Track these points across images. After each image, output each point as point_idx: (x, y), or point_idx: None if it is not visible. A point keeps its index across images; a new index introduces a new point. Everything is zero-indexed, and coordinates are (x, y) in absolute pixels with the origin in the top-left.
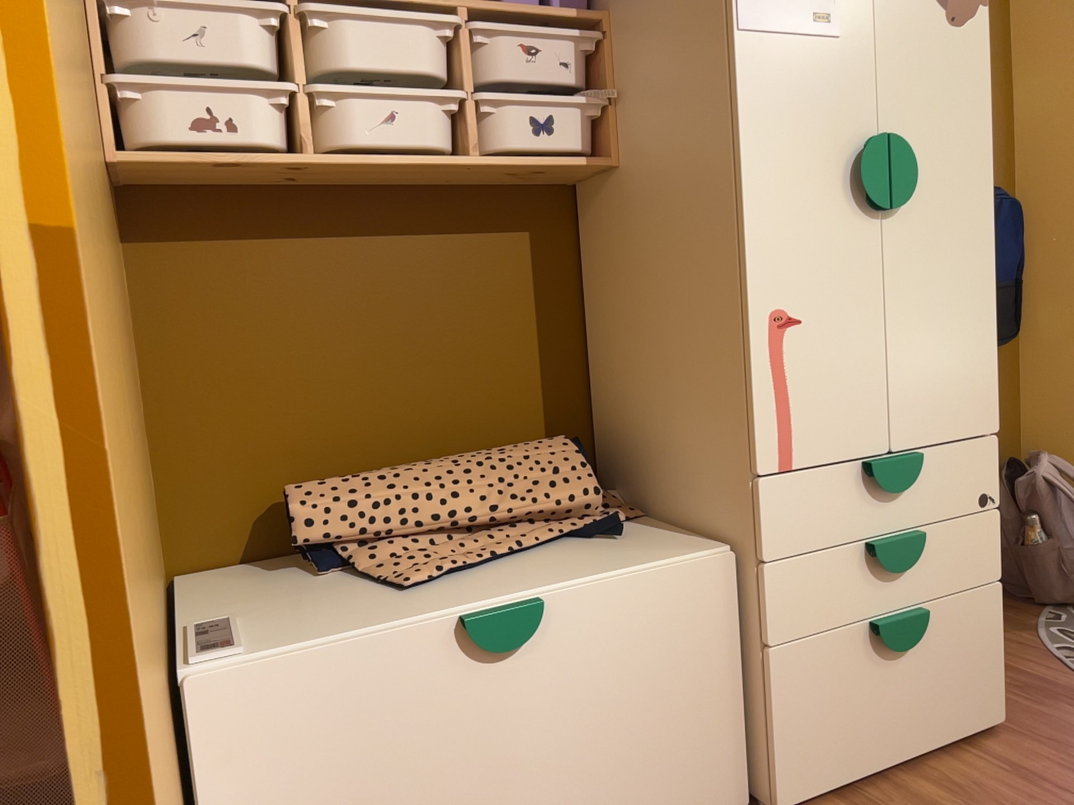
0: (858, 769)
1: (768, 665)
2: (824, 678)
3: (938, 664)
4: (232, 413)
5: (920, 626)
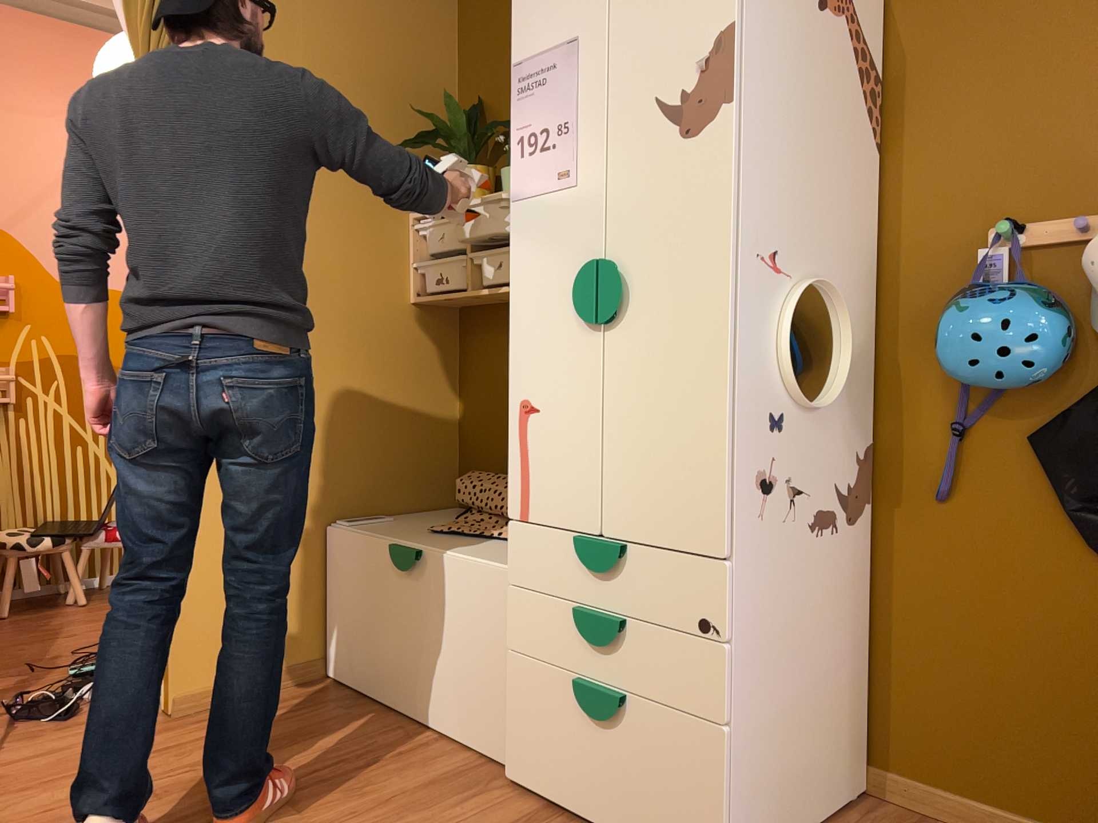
0: (562, 799)
1: (510, 663)
2: (539, 700)
3: (640, 765)
4: (483, 427)
5: (607, 707)
